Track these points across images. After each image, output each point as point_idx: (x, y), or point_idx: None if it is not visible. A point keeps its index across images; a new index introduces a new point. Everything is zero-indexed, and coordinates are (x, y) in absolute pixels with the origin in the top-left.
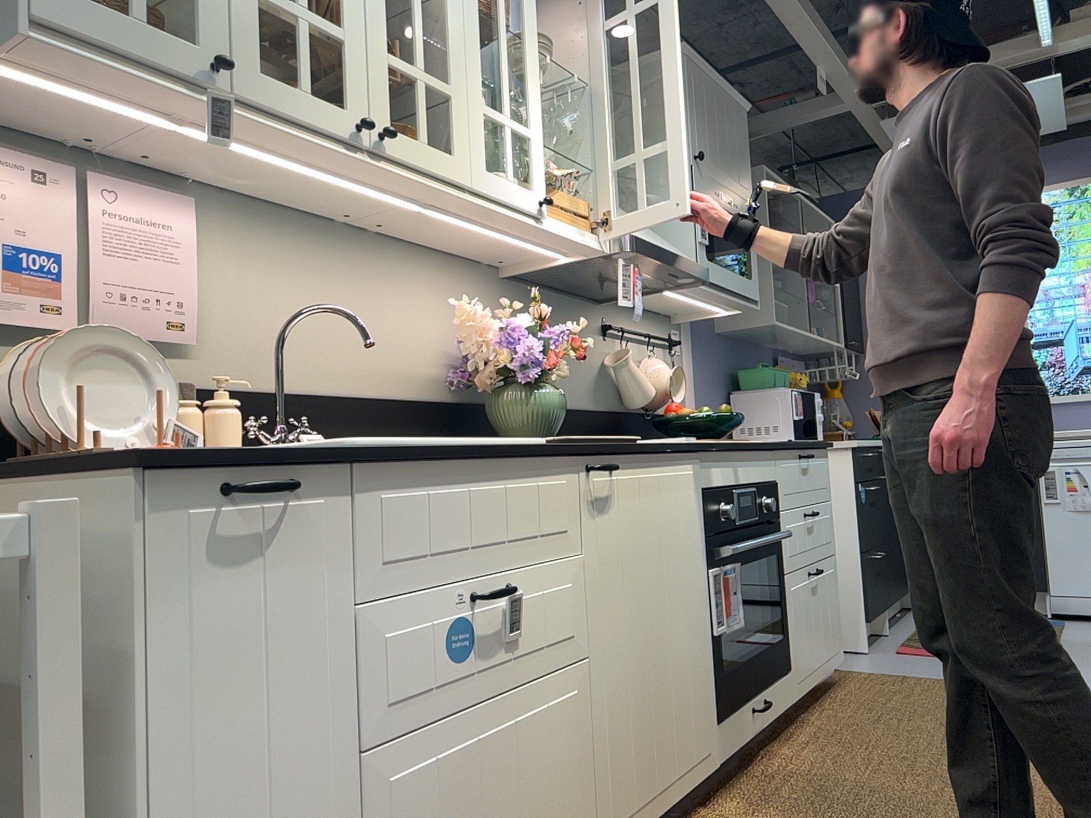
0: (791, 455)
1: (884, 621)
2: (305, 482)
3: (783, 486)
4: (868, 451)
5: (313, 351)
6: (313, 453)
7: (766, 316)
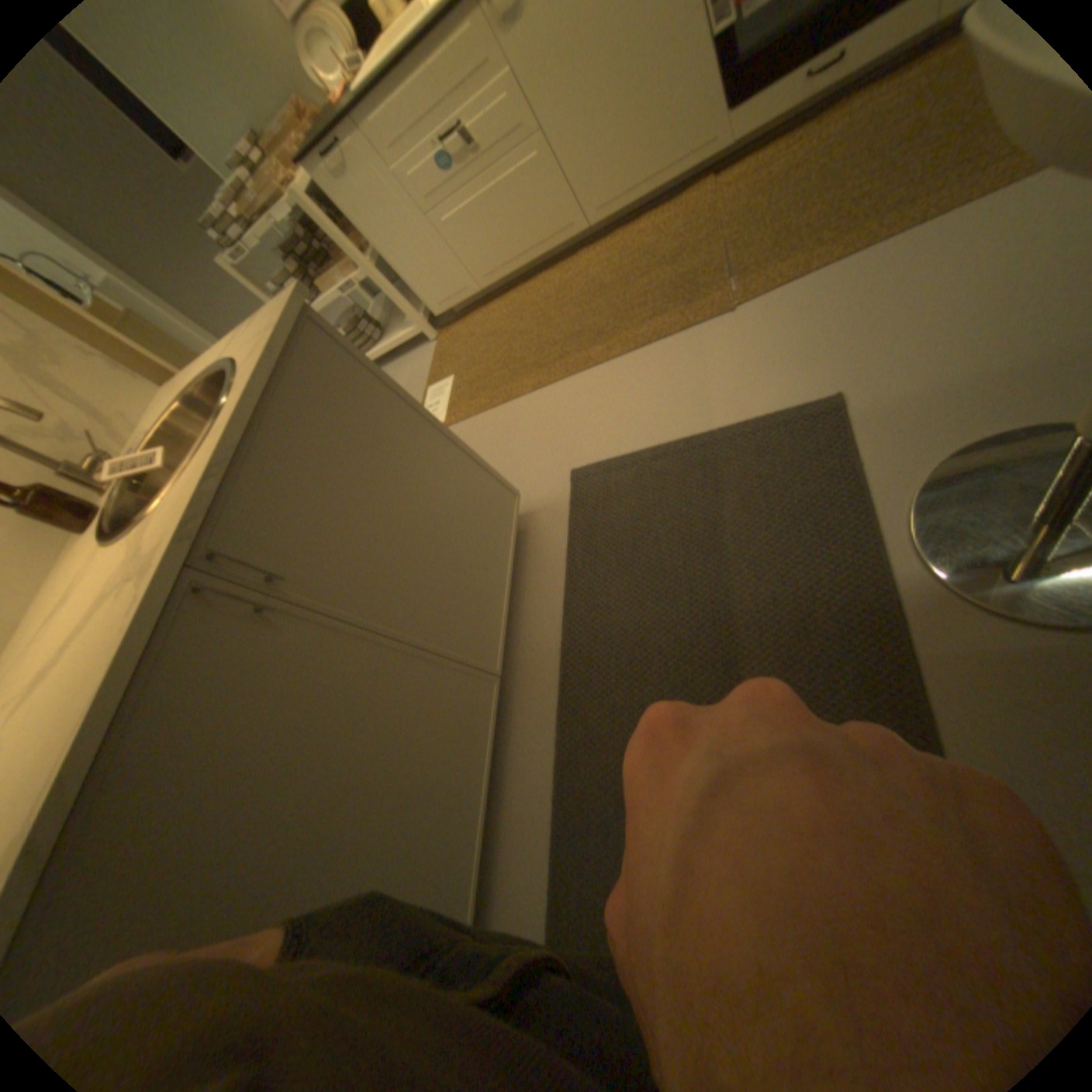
0: None
1: None
2: (341, 132)
3: None
4: None
5: None
6: (331, 124)
7: None
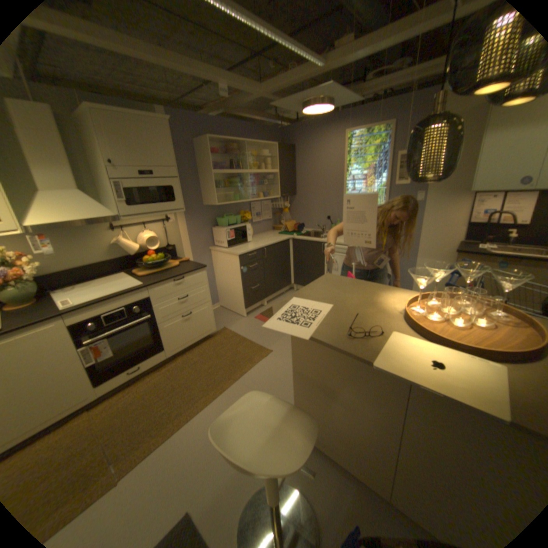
0: (163, 283)
1: (264, 302)
2: None
3: (154, 297)
4: (251, 253)
5: None
6: None
7: (214, 201)
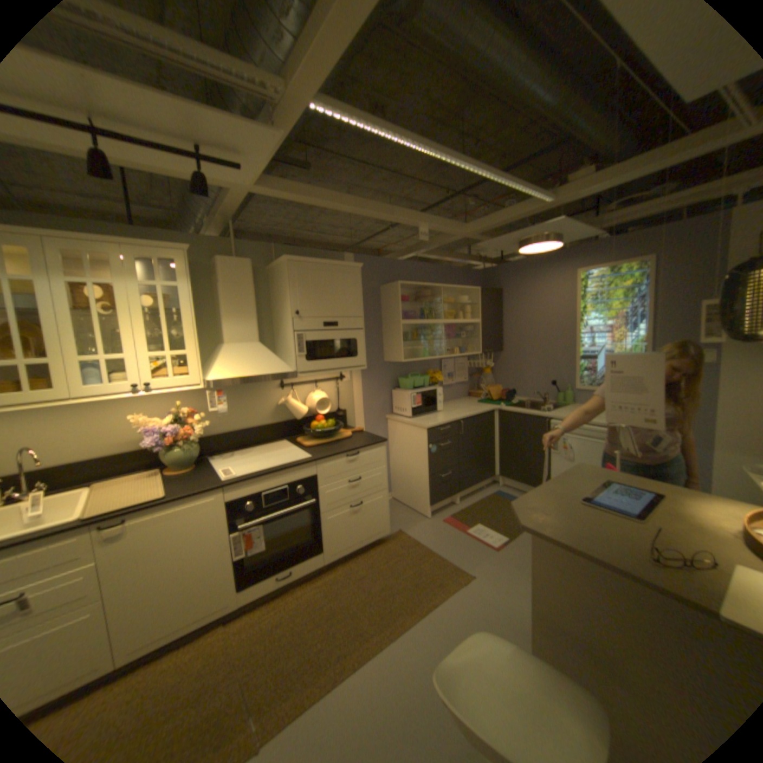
0: (334, 458)
1: (456, 499)
2: None
3: (322, 476)
4: (444, 426)
5: (63, 447)
6: None
7: (399, 358)
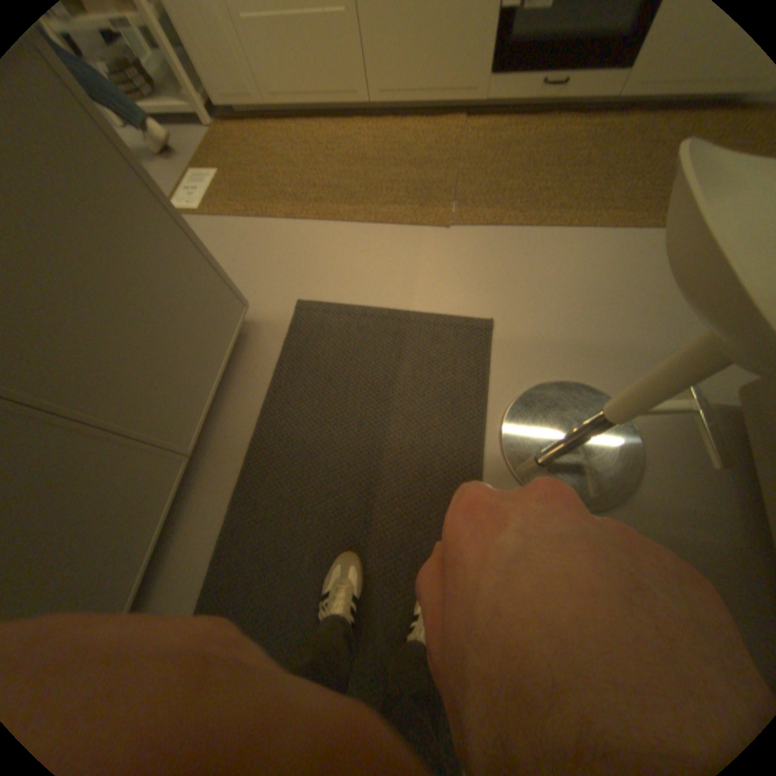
0: None
1: None
2: None
3: None
4: None
5: None
6: None
7: None
